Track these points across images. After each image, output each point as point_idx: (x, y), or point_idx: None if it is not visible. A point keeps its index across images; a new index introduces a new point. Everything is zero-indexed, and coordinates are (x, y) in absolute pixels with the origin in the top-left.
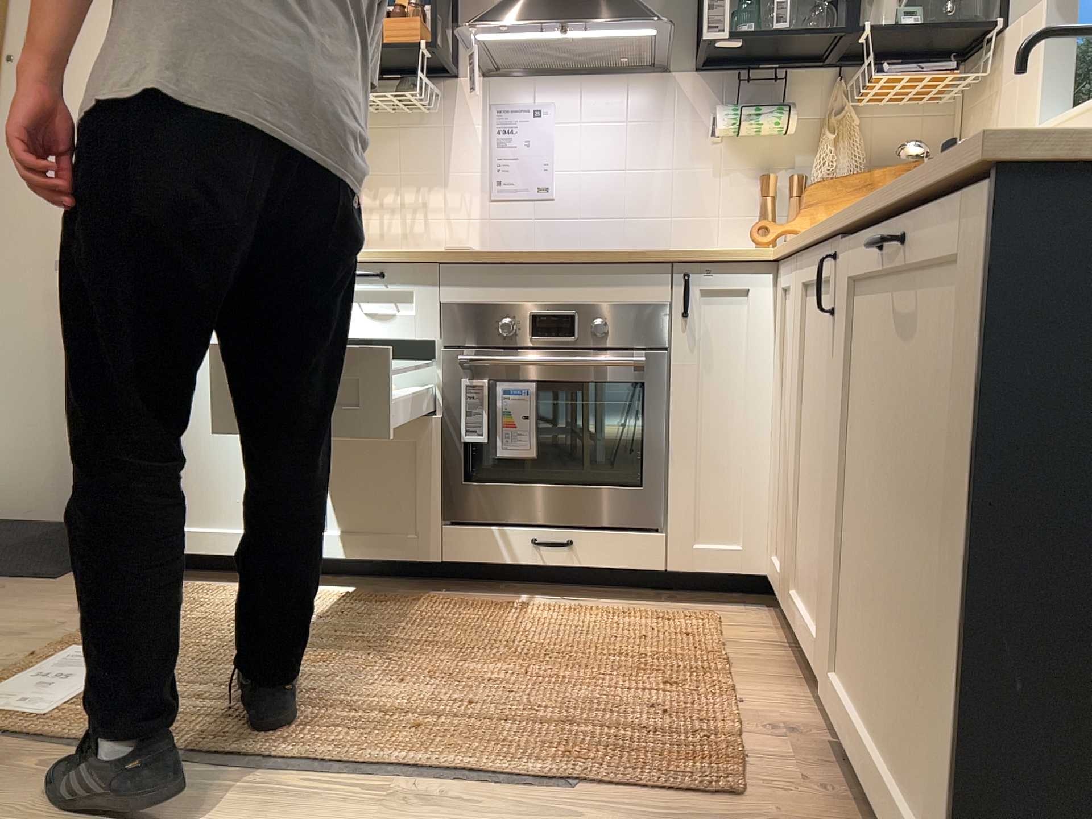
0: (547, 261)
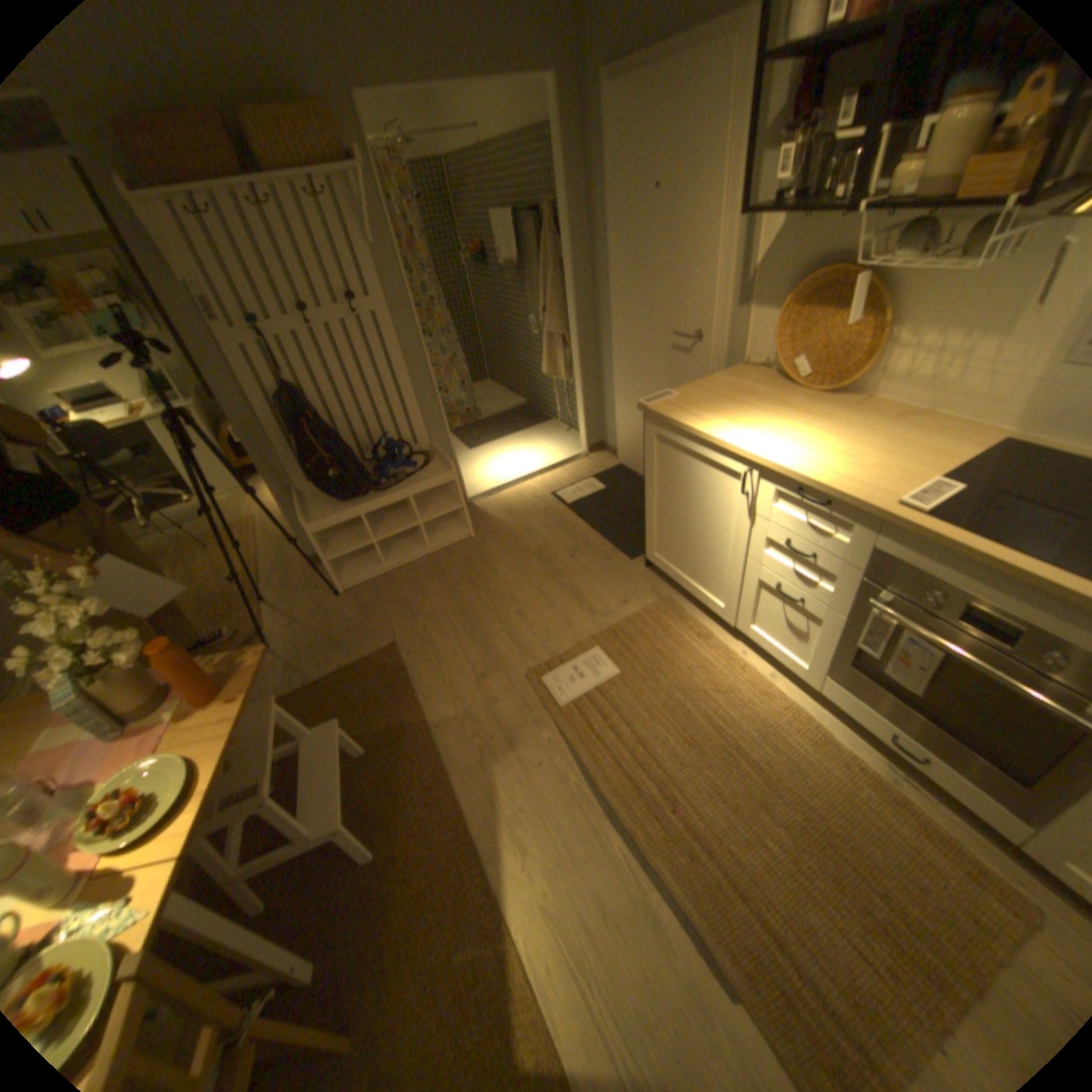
0: (1011, 573)
